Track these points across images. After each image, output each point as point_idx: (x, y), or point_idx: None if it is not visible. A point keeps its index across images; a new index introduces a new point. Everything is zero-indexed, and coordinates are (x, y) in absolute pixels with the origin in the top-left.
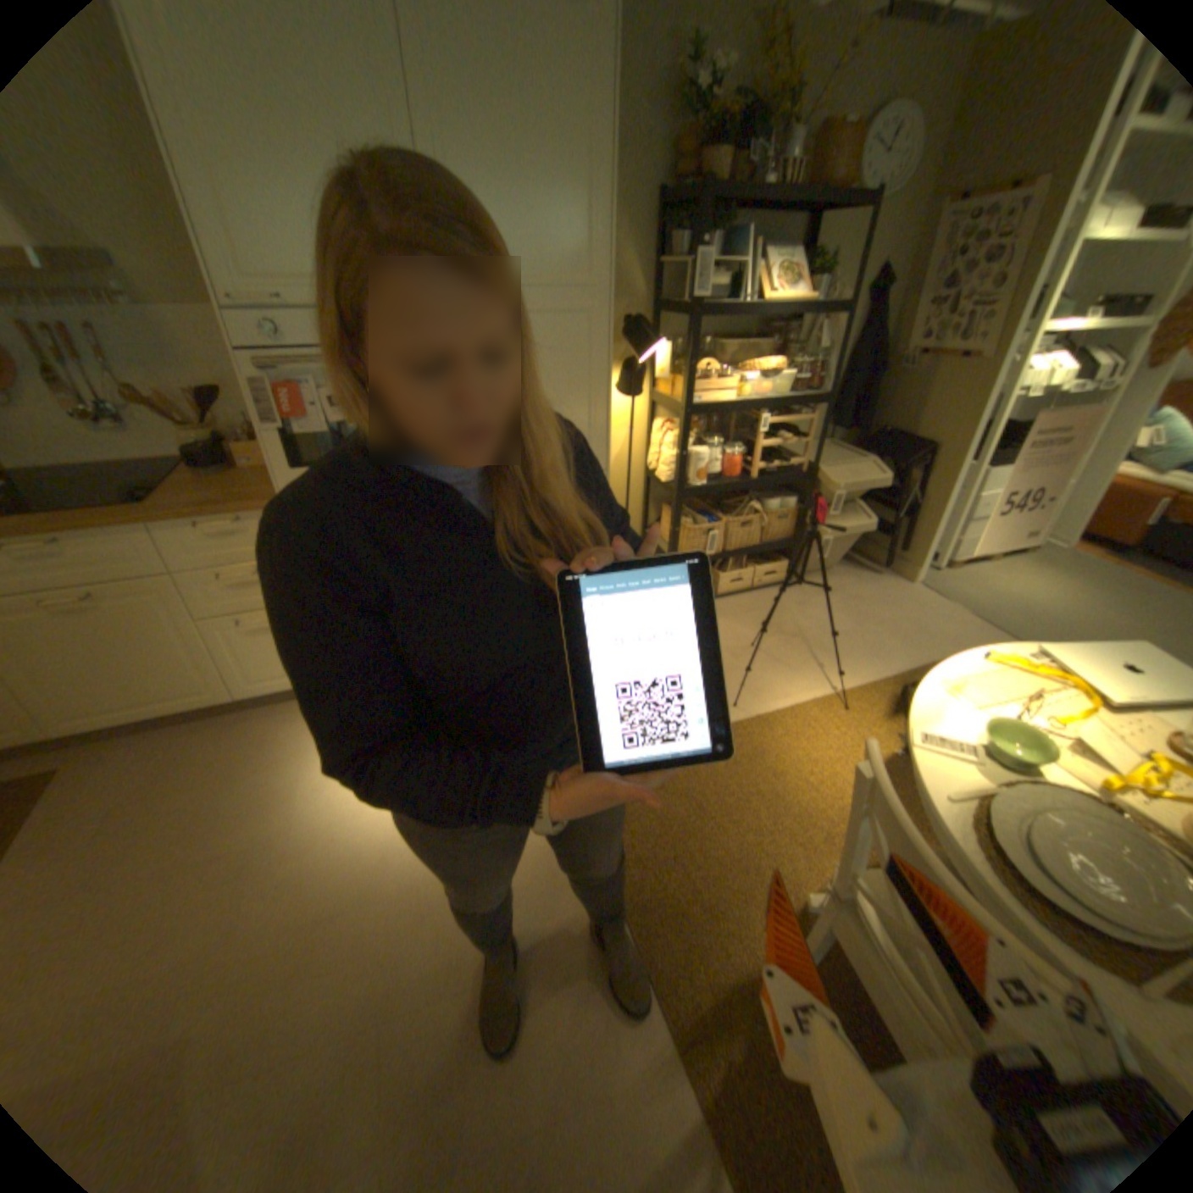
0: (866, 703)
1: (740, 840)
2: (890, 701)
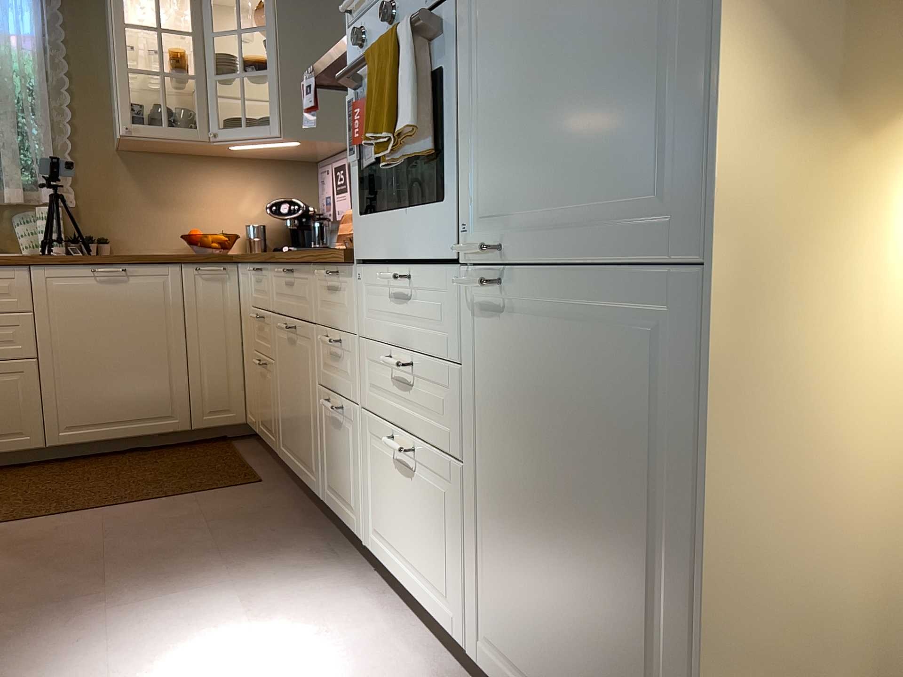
0: None
1: None
2: None
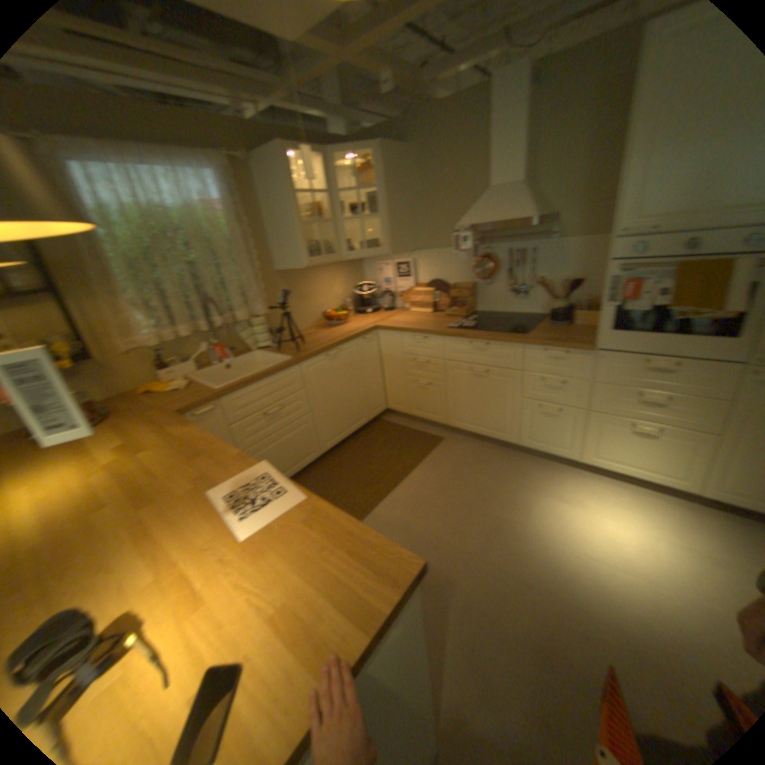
0: None
1: None
2: None
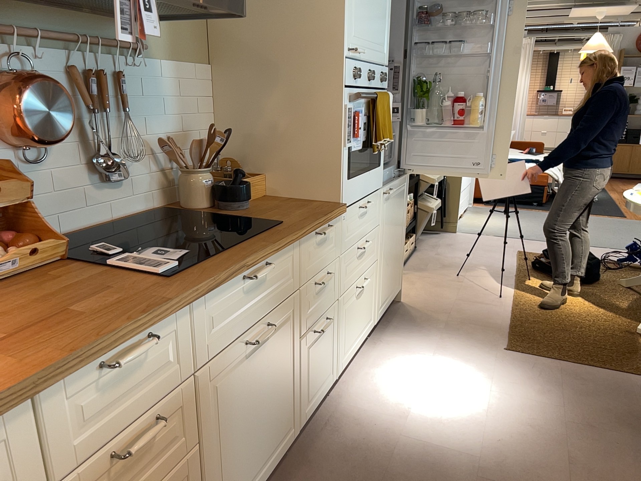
0: (527, 274)
1: (590, 330)
2: (531, 270)
